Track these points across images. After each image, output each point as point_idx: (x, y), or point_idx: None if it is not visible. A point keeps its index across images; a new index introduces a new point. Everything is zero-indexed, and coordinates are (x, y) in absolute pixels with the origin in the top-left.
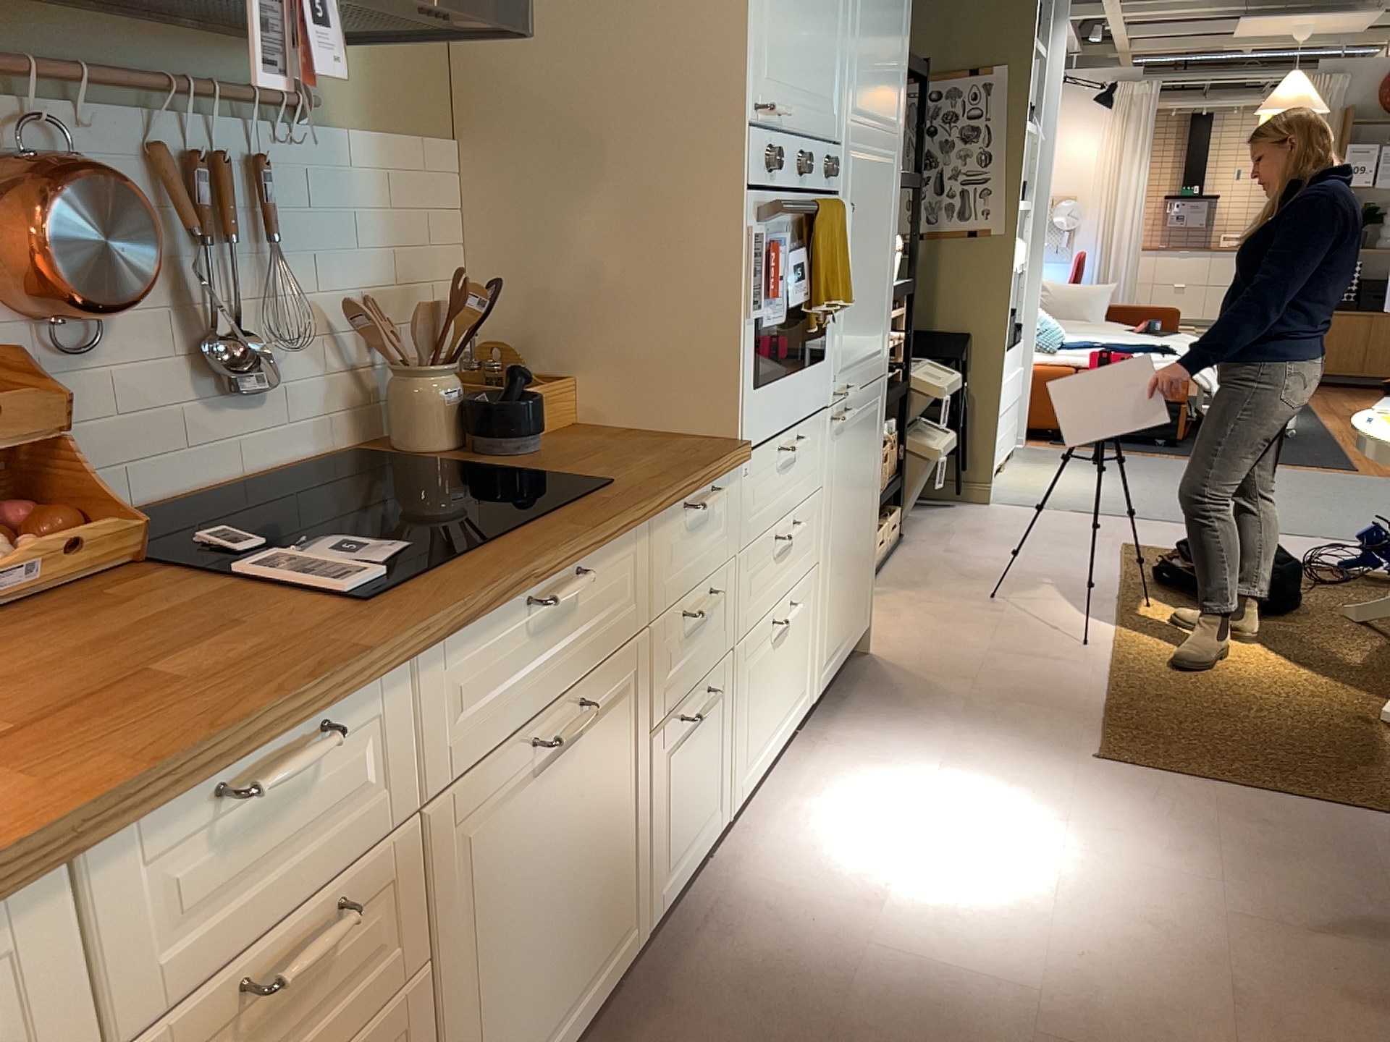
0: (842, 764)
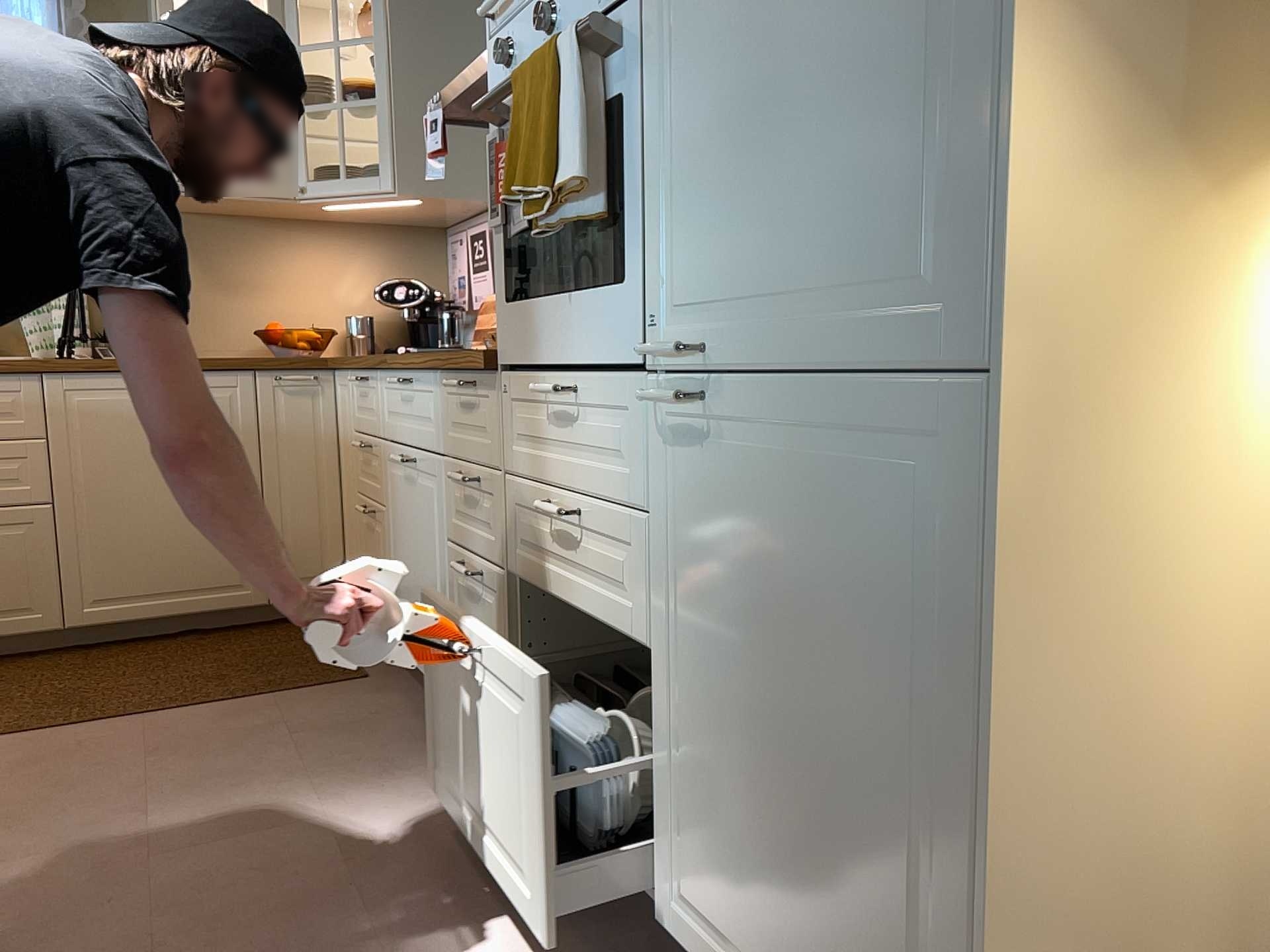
0: None
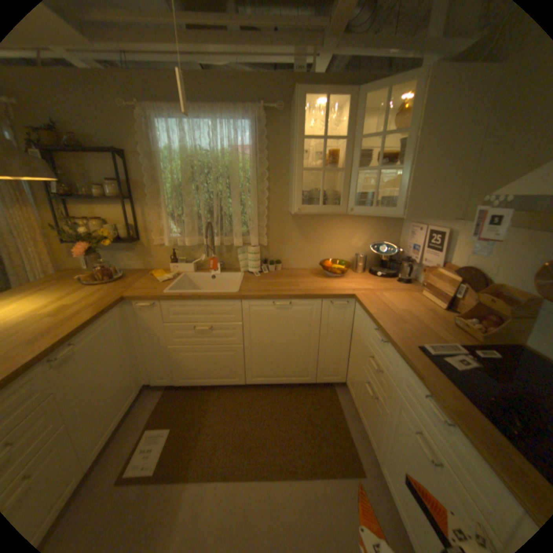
0: None
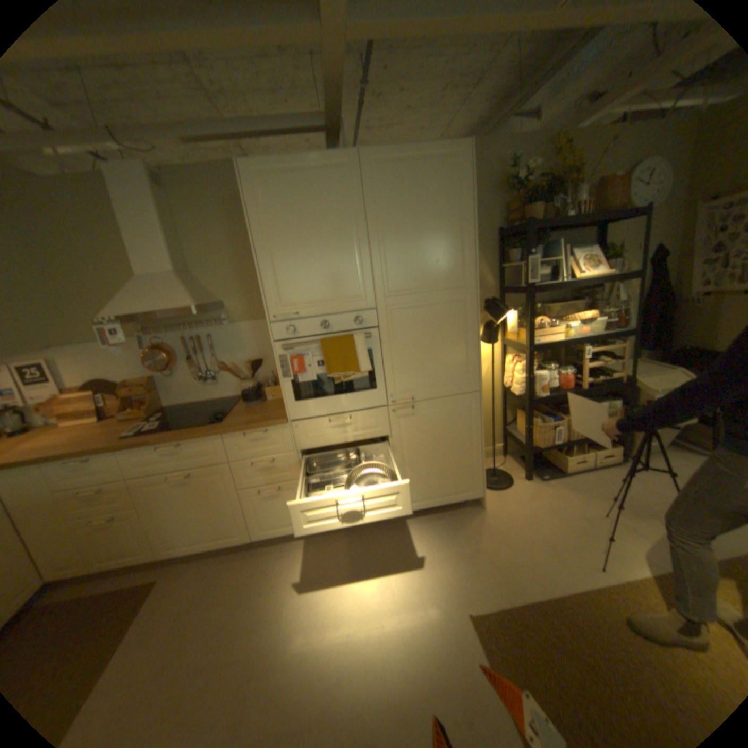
0: (389, 541)
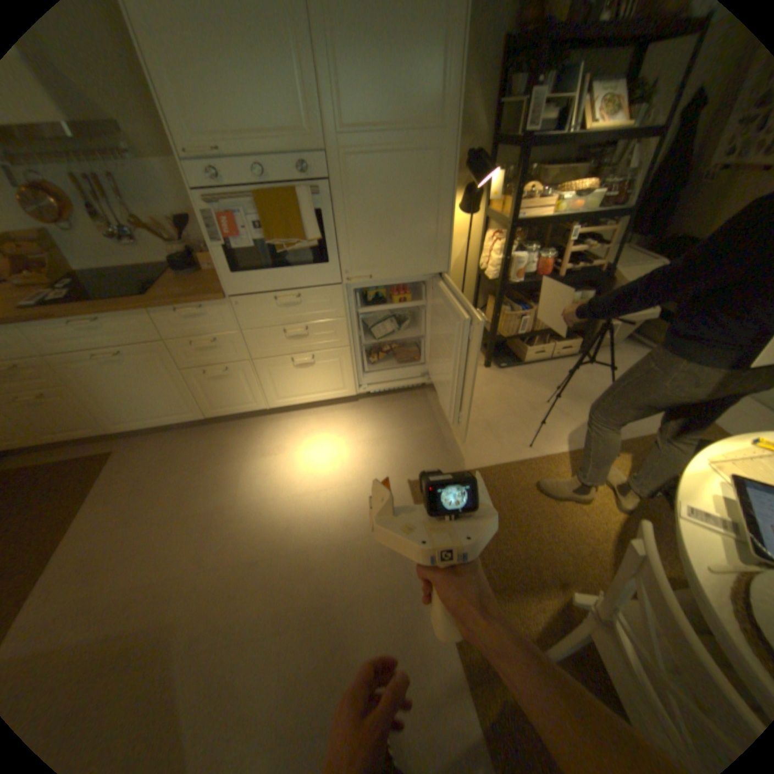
0: (344, 419)
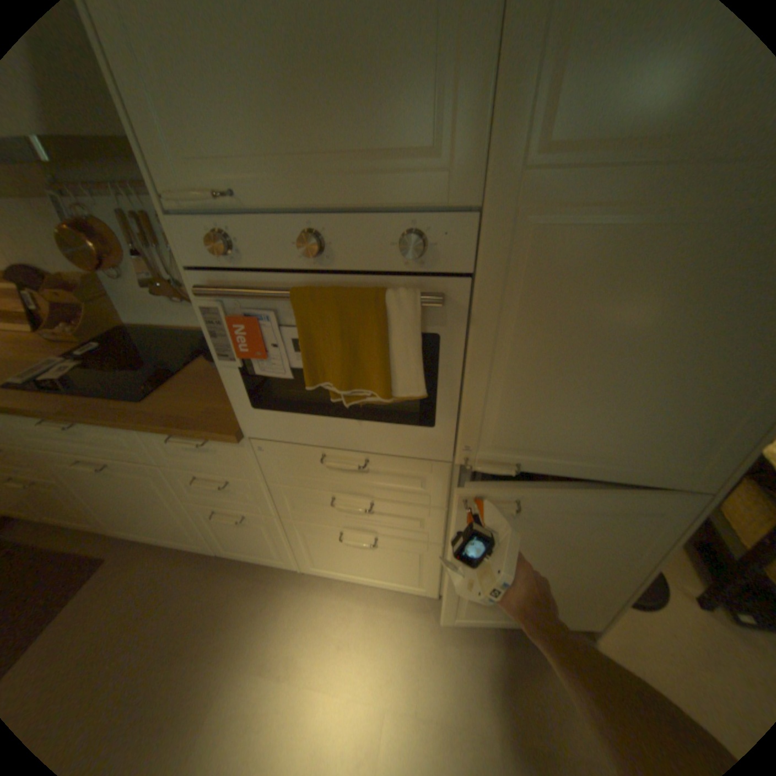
0: (408, 637)
